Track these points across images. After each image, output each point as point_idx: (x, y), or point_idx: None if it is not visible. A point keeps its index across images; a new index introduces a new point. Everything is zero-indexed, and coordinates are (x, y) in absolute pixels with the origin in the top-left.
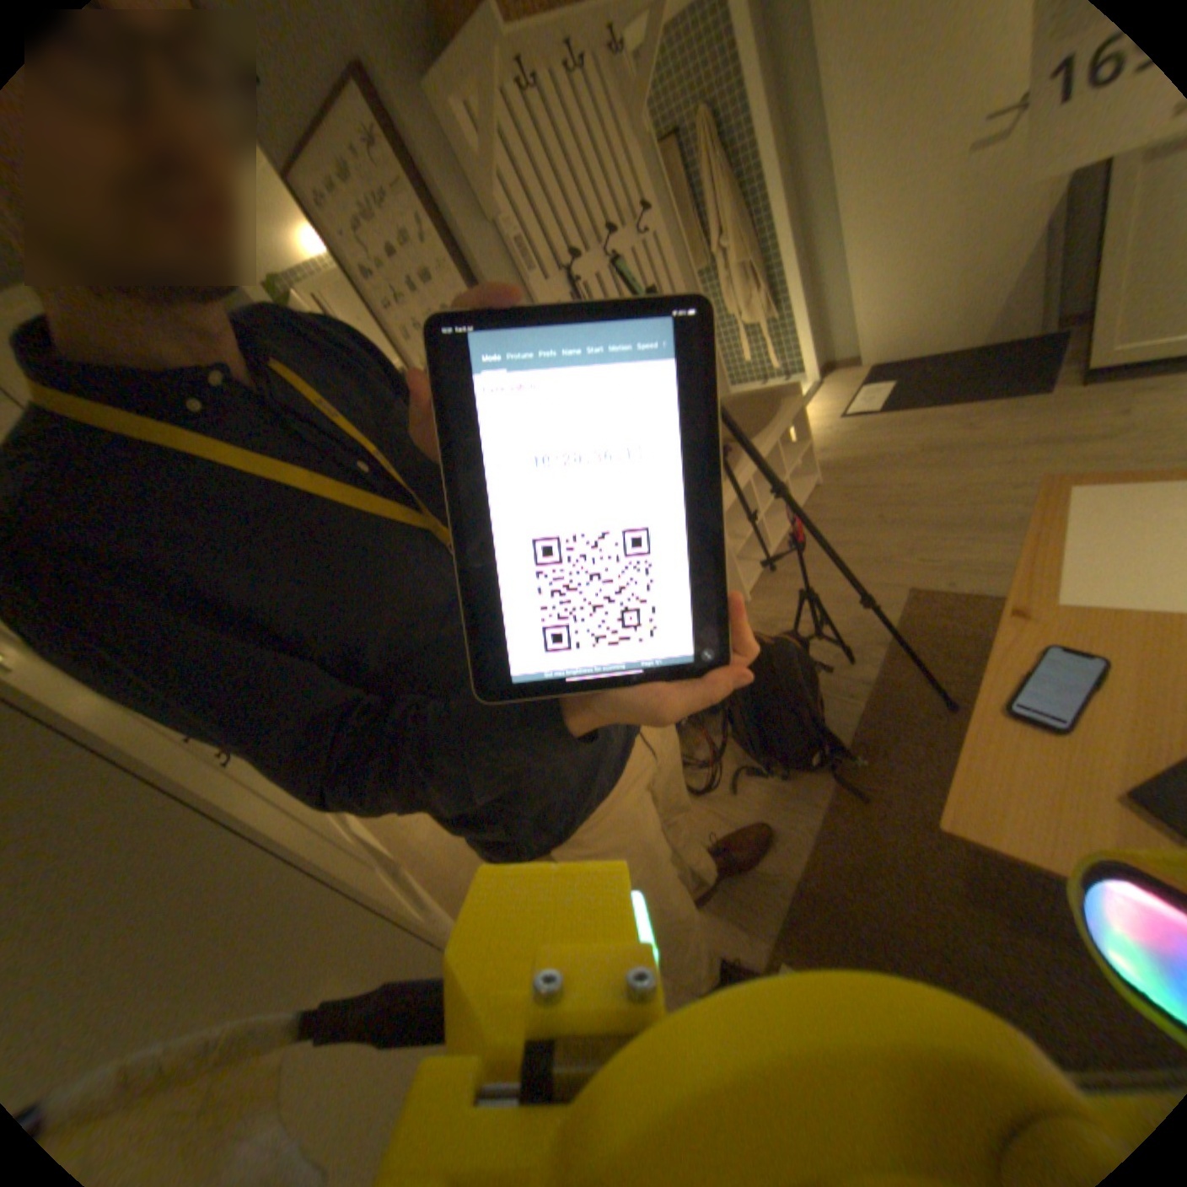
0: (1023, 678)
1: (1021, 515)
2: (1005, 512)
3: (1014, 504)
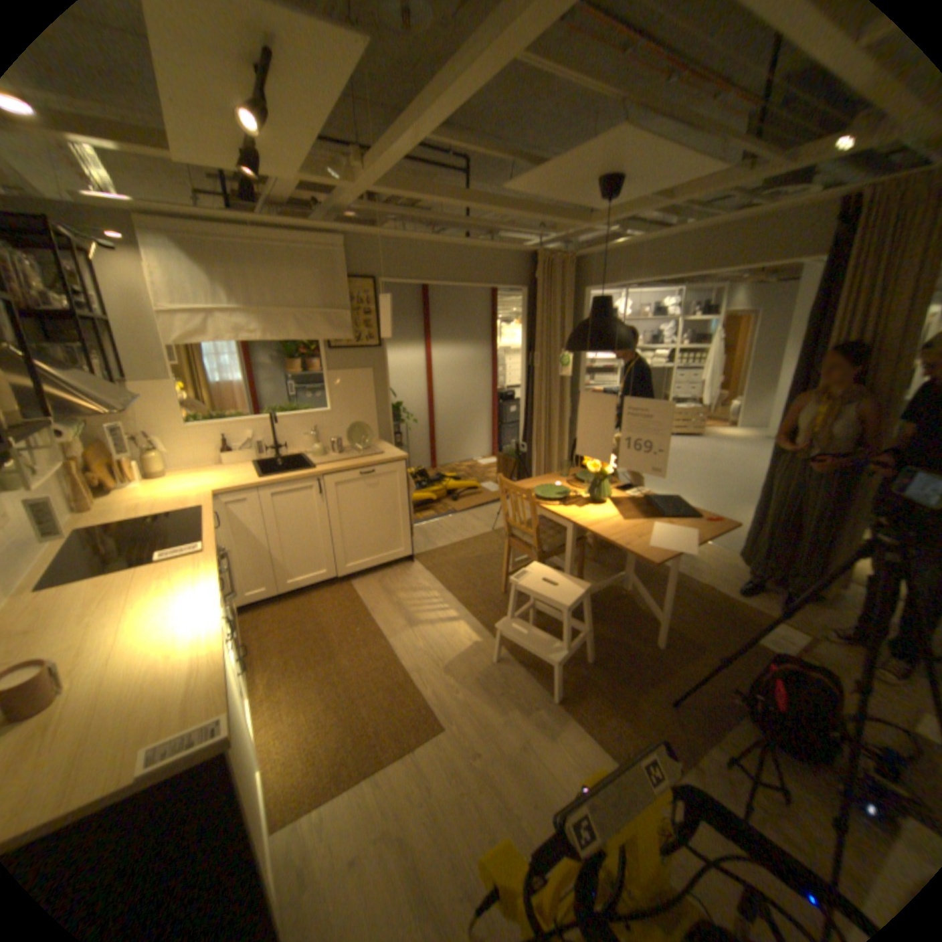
0: (707, 531)
1: (530, 813)
2: (534, 828)
3: (522, 831)
